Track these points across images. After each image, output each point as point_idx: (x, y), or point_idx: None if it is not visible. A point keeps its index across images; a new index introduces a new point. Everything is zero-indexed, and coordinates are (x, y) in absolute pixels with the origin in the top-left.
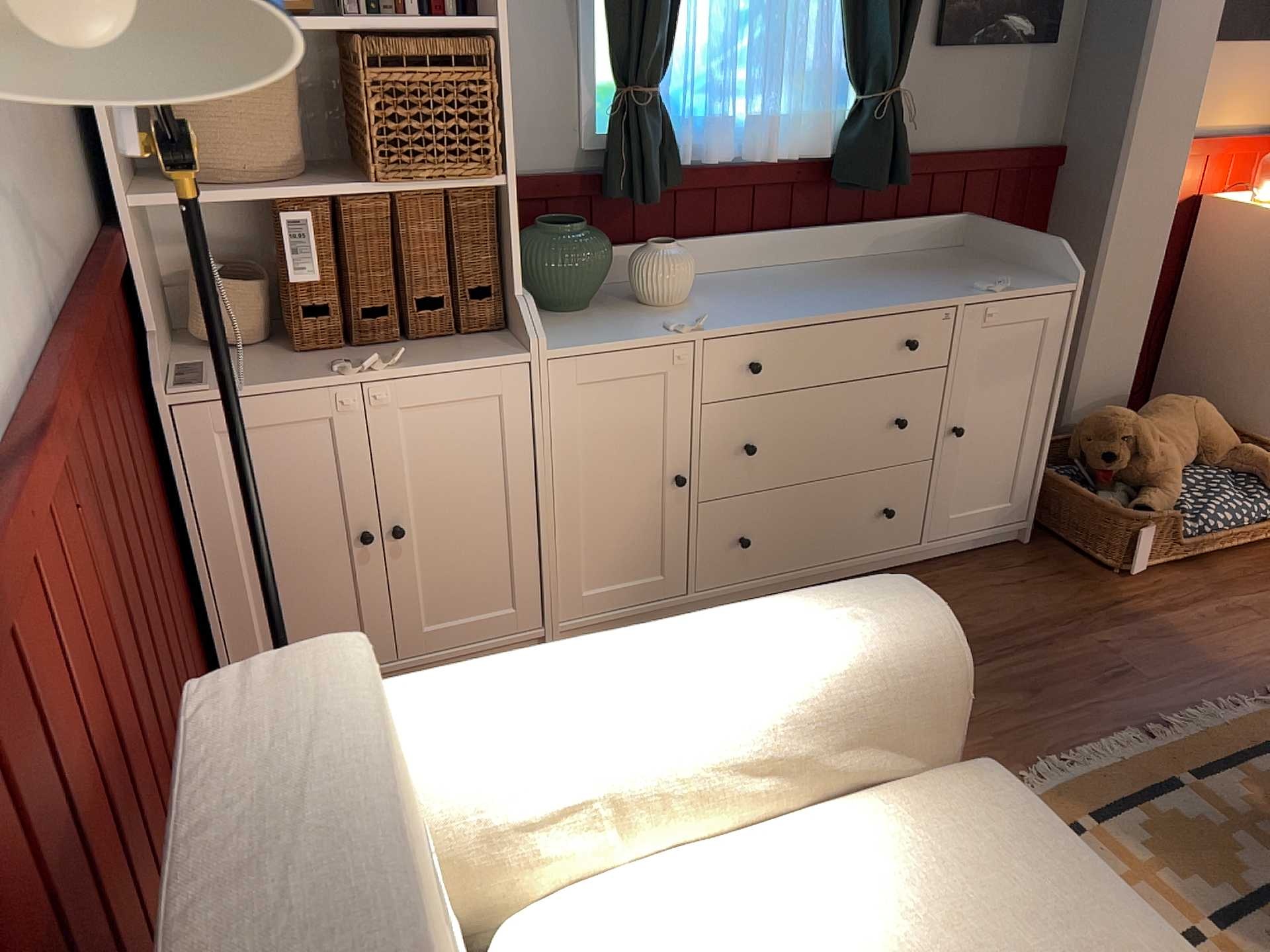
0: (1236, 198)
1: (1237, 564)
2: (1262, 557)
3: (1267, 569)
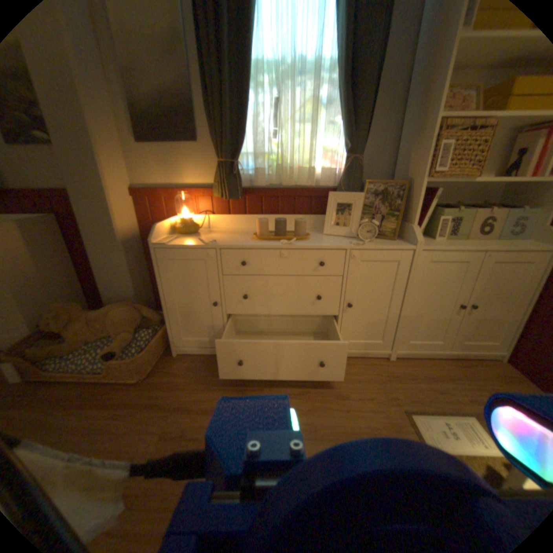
0: (194, 217)
1: (74, 392)
2: (93, 391)
3: (77, 399)
